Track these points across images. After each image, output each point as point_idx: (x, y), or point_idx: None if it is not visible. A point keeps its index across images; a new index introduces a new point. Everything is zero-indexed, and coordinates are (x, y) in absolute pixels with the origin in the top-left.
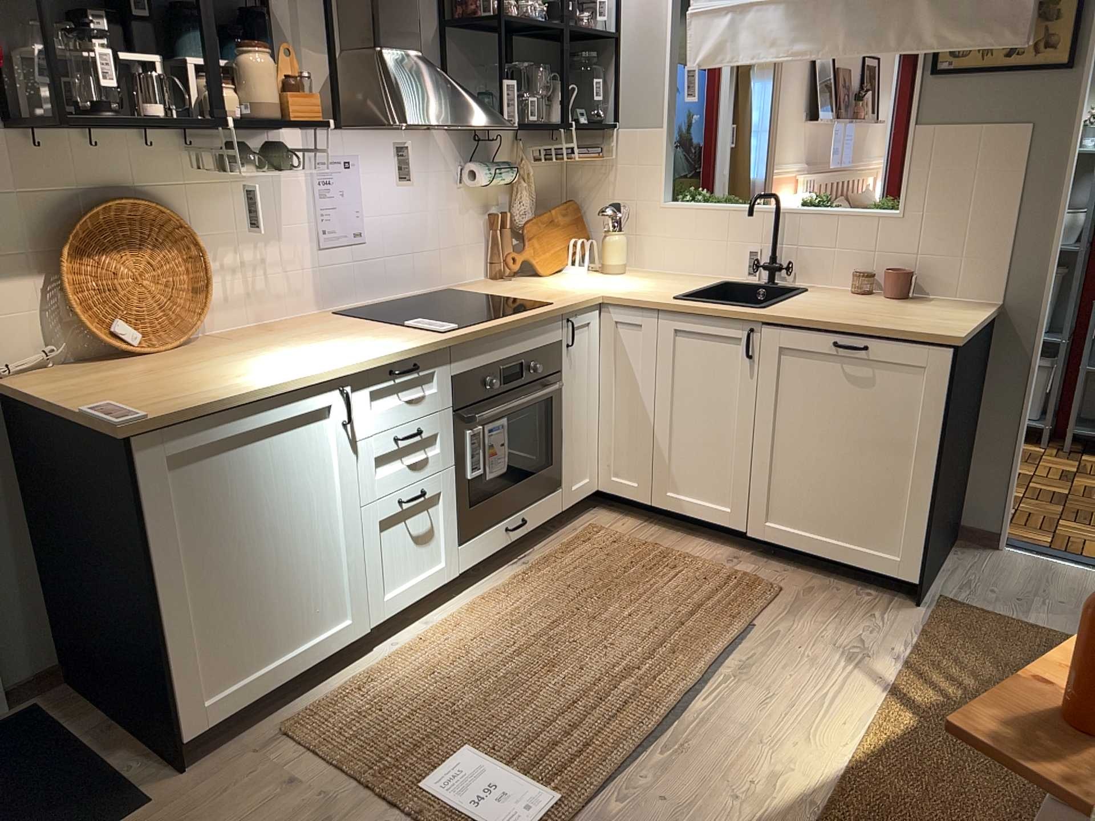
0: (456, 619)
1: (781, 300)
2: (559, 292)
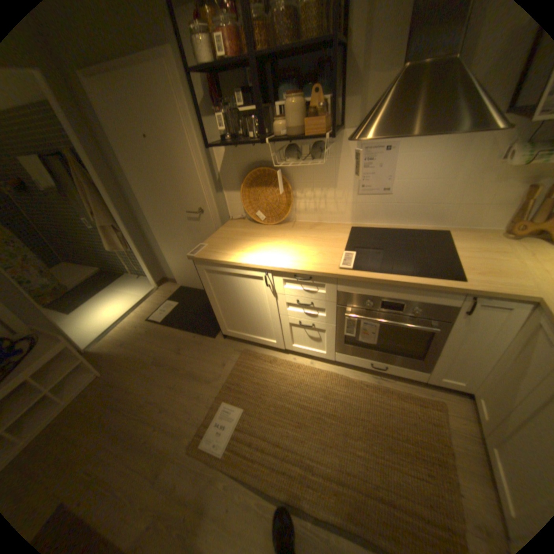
0: (316, 371)
1: None
2: (510, 272)
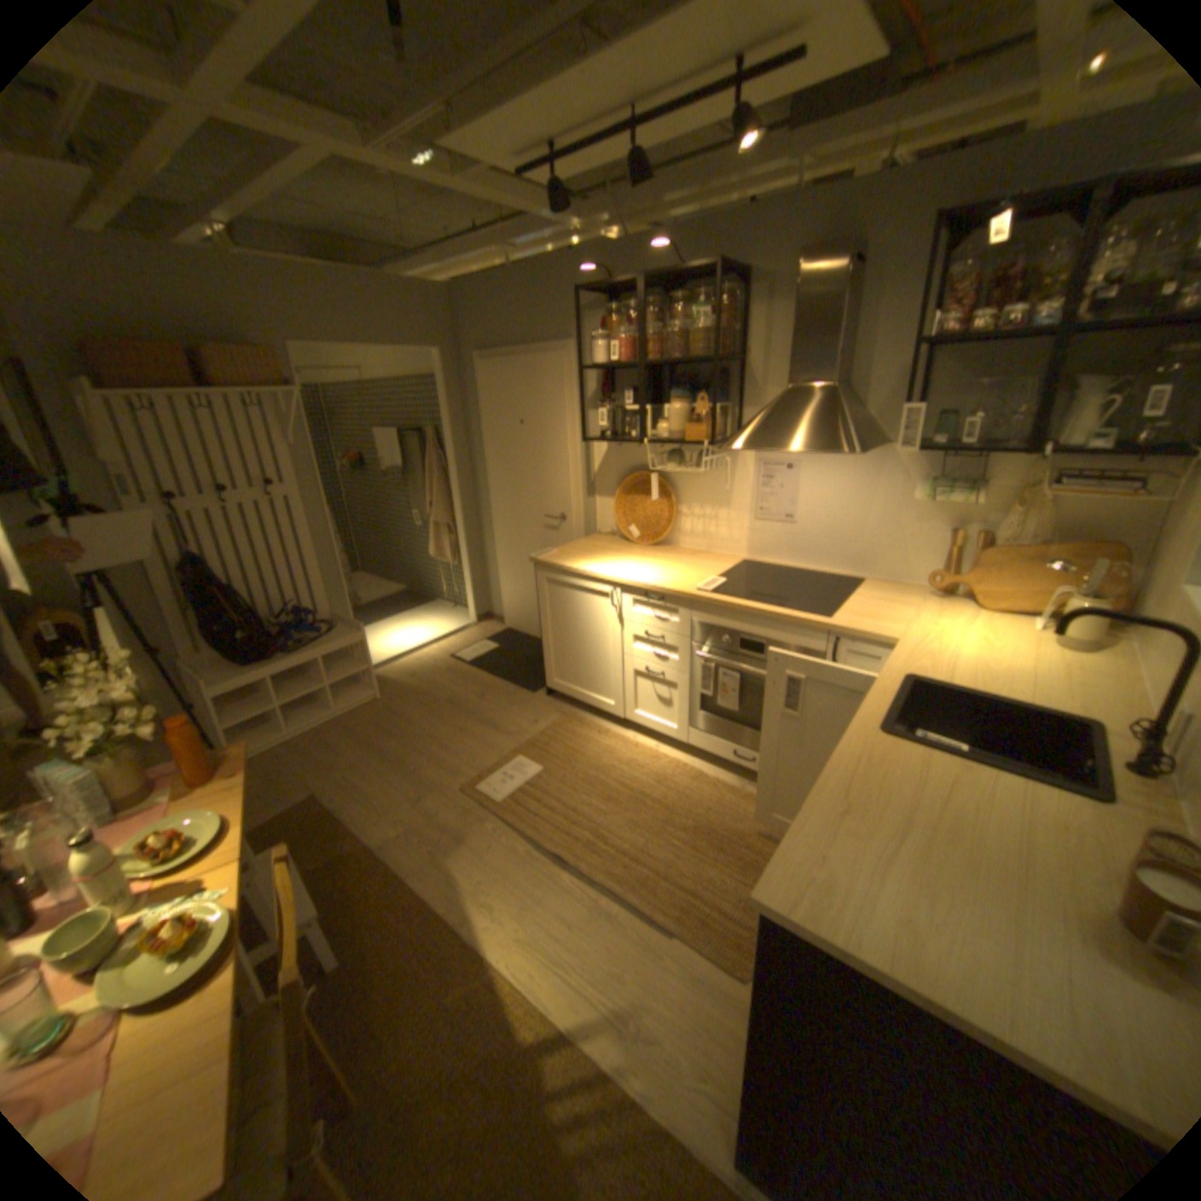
0: (658, 756)
1: (952, 754)
2: (891, 620)
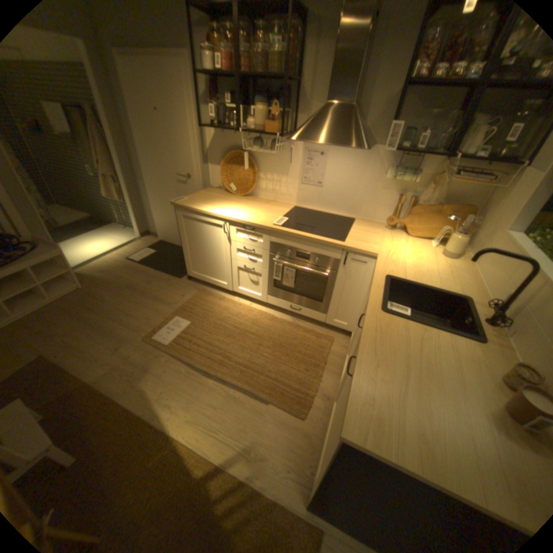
0: (252, 309)
1: (417, 322)
2: (372, 242)
